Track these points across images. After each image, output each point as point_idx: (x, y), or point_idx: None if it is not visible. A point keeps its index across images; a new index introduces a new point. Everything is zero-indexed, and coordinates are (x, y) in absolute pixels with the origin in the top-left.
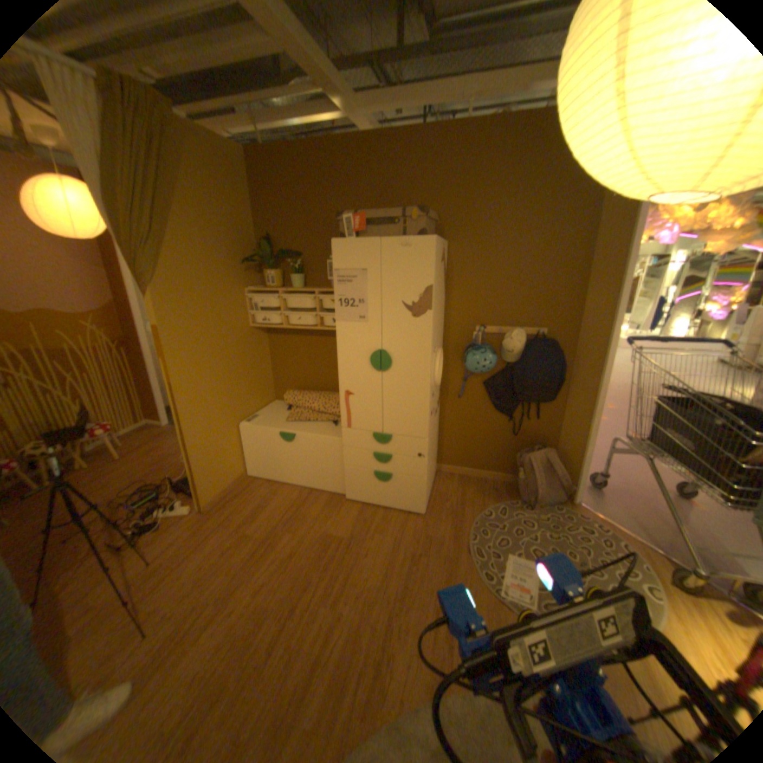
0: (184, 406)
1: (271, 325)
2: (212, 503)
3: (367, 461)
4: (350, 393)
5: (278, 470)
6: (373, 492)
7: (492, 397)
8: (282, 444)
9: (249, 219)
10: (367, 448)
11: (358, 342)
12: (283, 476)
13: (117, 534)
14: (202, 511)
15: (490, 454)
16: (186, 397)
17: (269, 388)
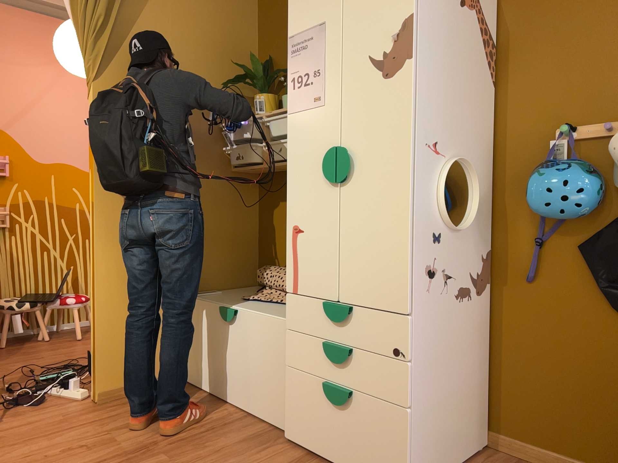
0: (104, 235)
1: (251, 163)
2: (113, 392)
3: (317, 359)
4: (299, 228)
5: (214, 371)
6: (324, 427)
7: (603, 276)
8: (222, 325)
9: (253, 42)
10: (317, 333)
11: (312, 137)
12: (218, 383)
13: (2, 396)
14: (95, 397)
15: (611, 422)
16: (111, 225)
17: (248, 263)
